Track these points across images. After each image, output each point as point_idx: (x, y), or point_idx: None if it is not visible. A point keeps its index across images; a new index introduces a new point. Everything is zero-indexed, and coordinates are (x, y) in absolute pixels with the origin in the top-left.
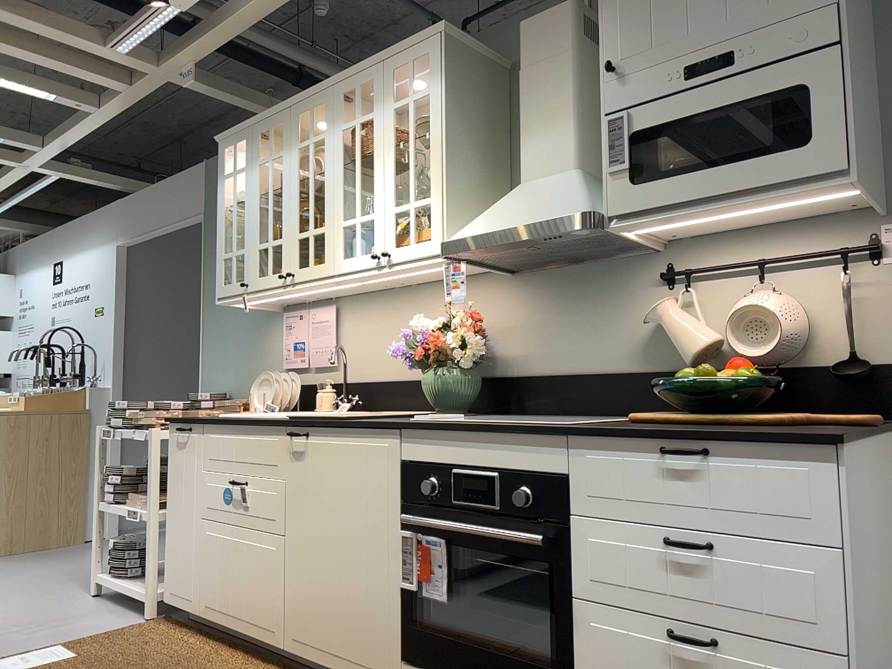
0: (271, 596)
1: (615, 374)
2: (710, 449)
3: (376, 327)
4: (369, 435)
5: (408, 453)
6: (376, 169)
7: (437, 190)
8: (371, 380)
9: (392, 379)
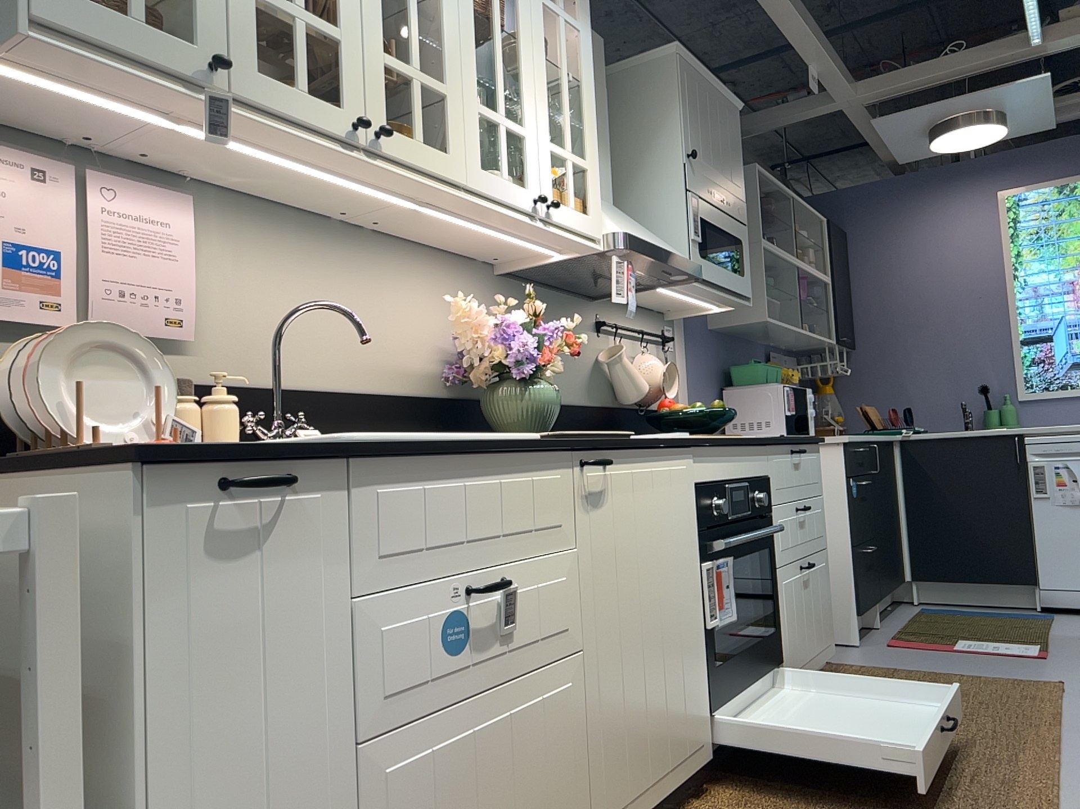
0: (570, 778)
1: (579, 406)
2: (802, 449)
3: (295, 281)
4: (671, 456)
5: (700, 473)
6: (527, 68)
7: (595, 160)
8: (287, 386)
9: (336, 389)
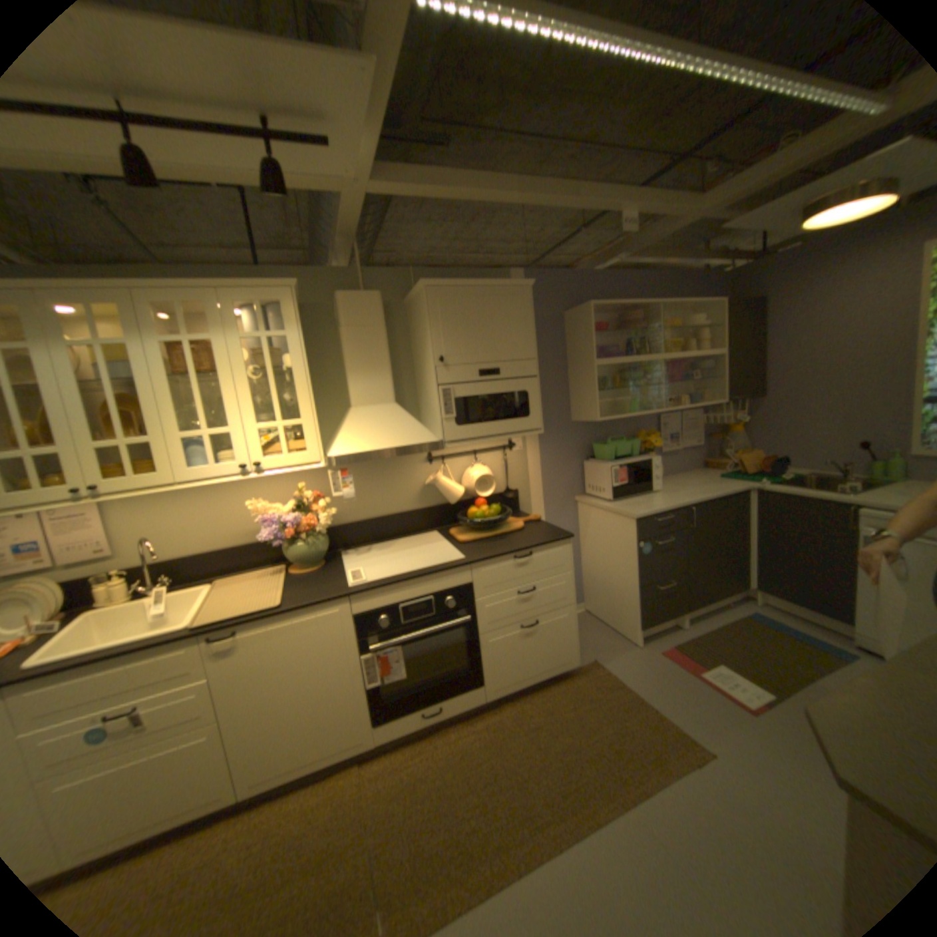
0: (210, 774)
1: (406, 512)
2: (532, 552)
3: (171, 510)
4: (317, 609)
5: (359, 608)
6: (228, 389)
7: (310, 415)
8: (174, 557)
9: (205, 551)
